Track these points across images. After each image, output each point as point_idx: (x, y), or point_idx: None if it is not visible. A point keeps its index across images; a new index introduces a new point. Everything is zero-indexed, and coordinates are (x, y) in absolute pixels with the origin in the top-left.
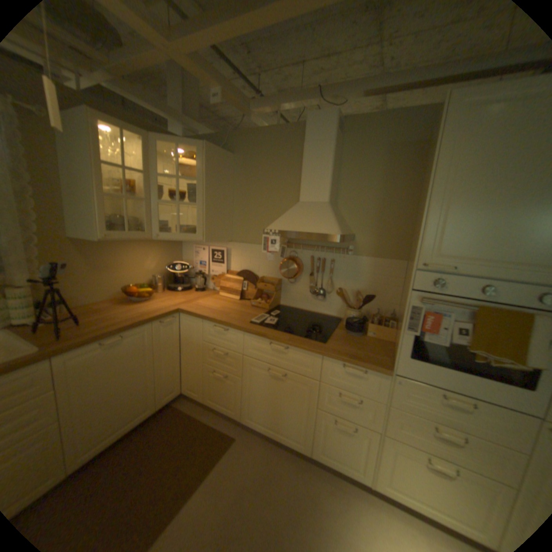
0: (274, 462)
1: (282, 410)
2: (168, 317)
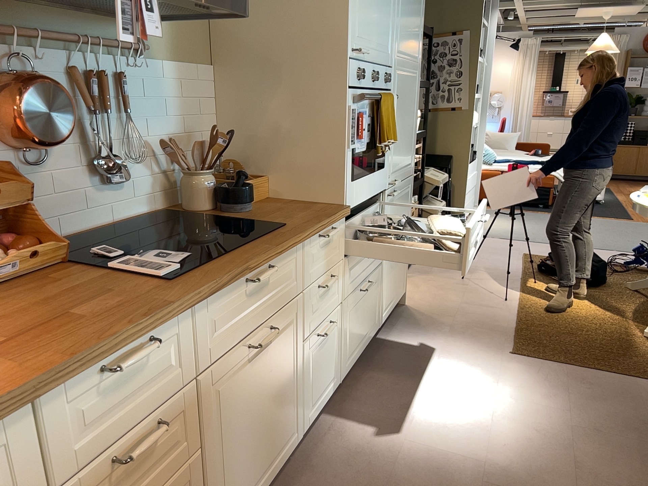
0: None
1: (270, 410)
2: None
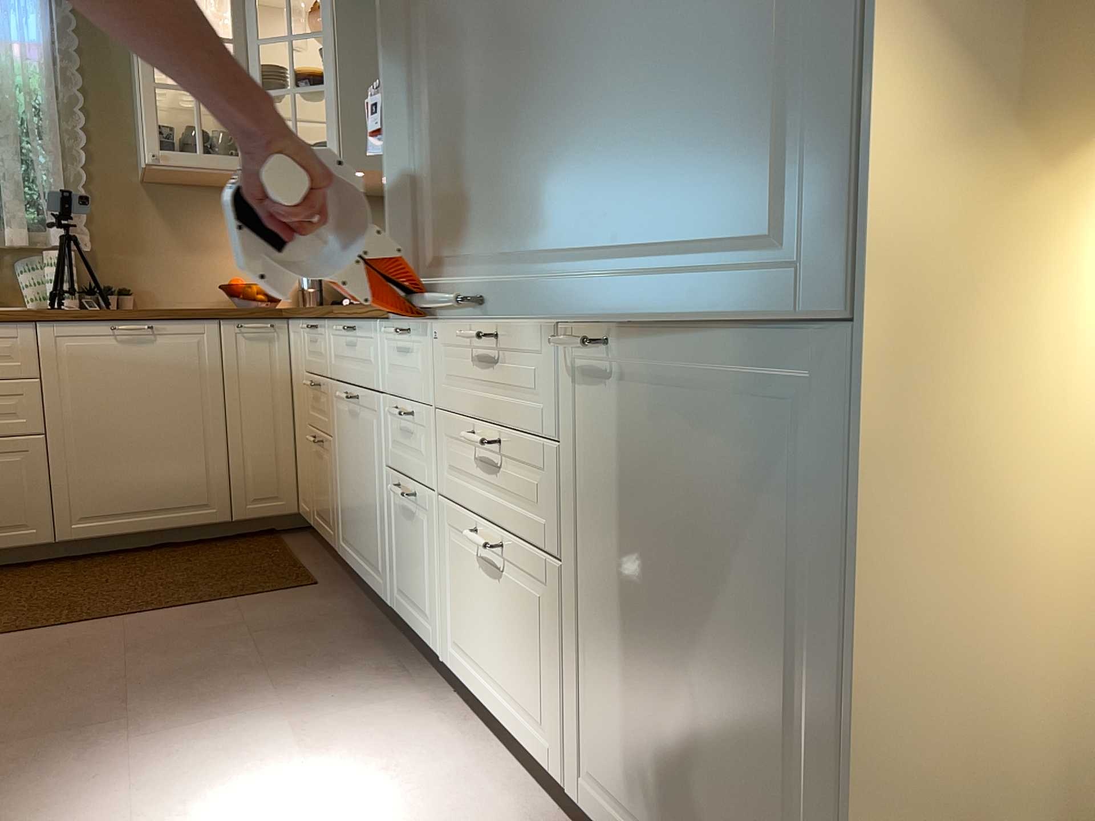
0: (343, 620)
1: (362, 494)
2: (259, 321)
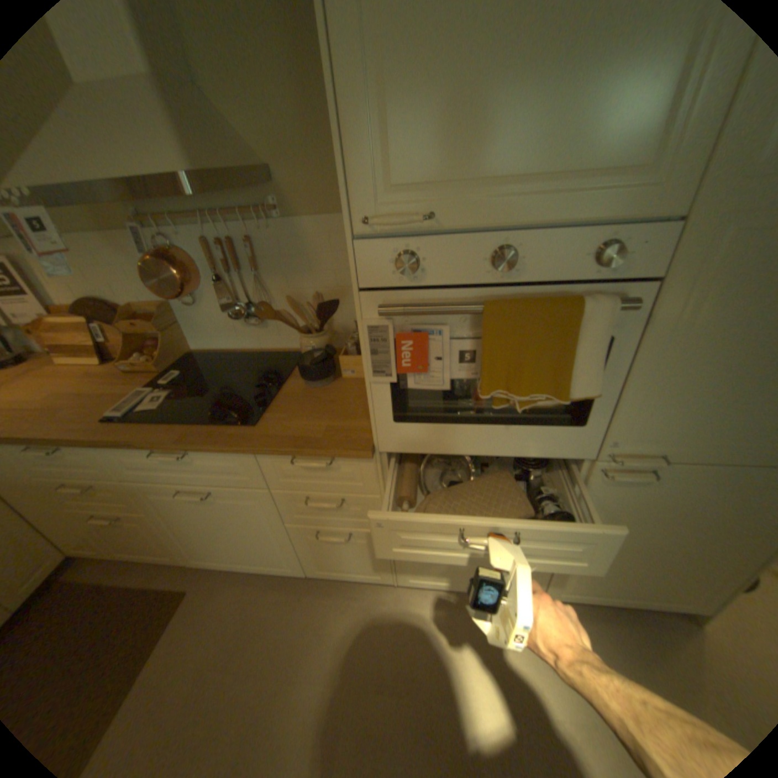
0: (255, 601)
1: (235, 539)
2: None
